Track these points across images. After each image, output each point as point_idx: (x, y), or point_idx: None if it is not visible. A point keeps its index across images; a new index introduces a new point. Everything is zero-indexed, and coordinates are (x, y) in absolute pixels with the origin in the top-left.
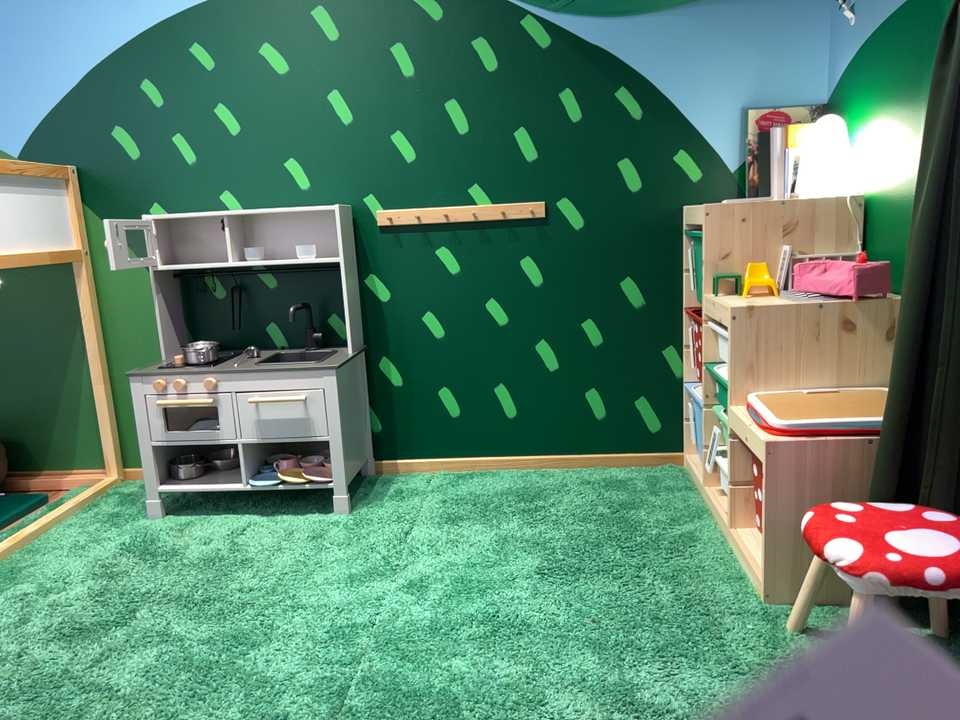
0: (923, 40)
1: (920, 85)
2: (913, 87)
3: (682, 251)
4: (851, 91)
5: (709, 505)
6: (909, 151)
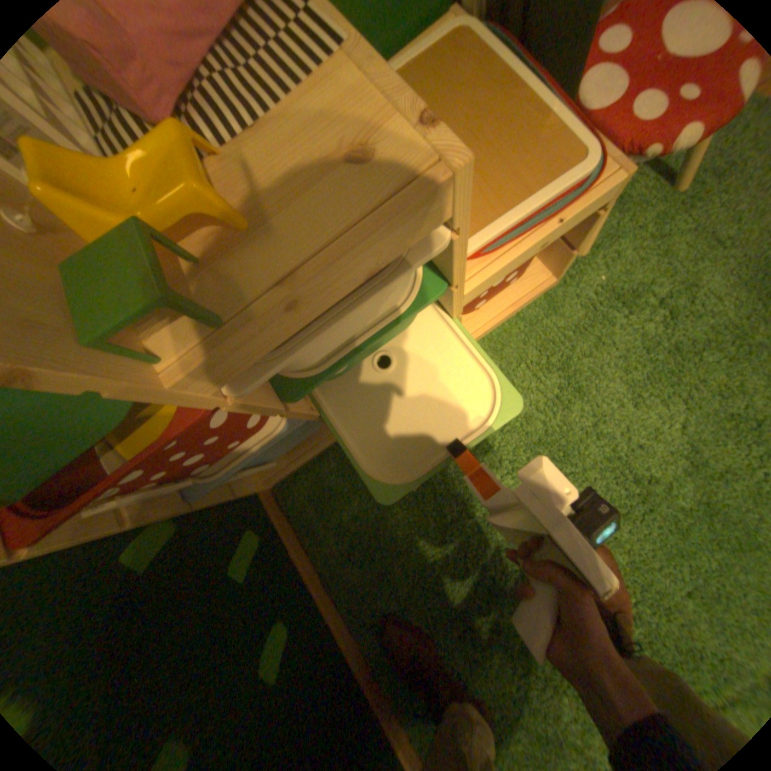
0: None
1: None
2: None
3: None
4: None
5: None
6: None
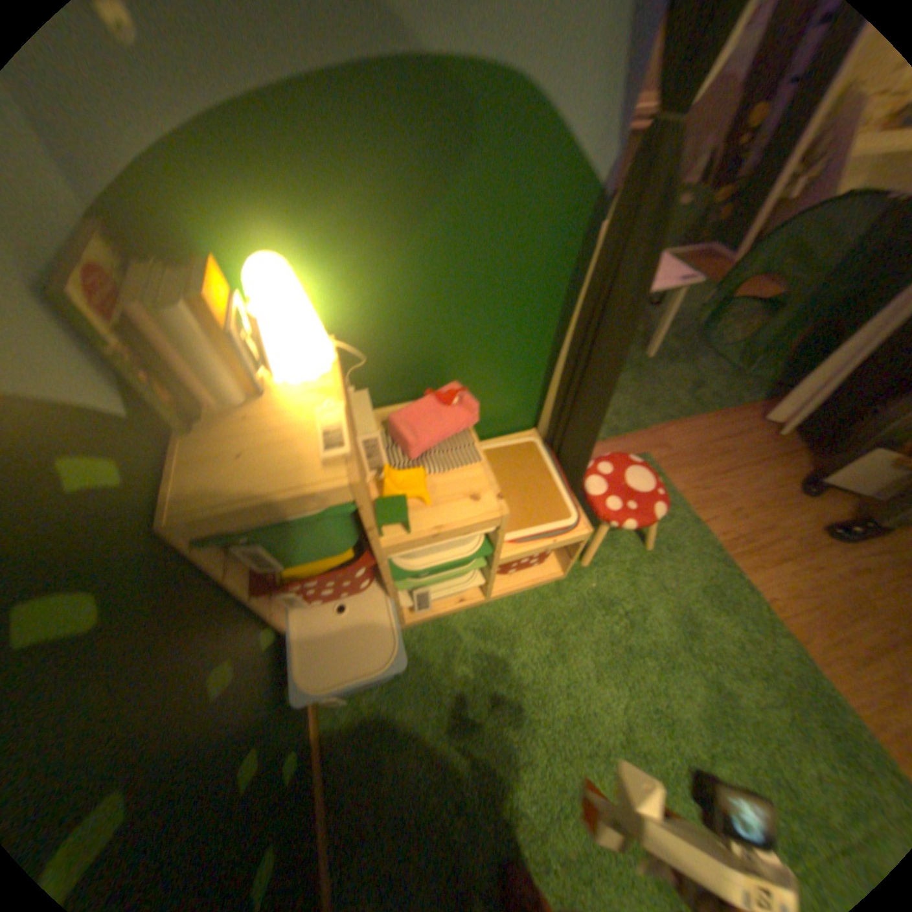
0: (428, 140)
1: (430, 203)
2: (414, 204)
3: (202, 563)
4: (211, 191)
5: (421, 620)
6: (418, 277)
